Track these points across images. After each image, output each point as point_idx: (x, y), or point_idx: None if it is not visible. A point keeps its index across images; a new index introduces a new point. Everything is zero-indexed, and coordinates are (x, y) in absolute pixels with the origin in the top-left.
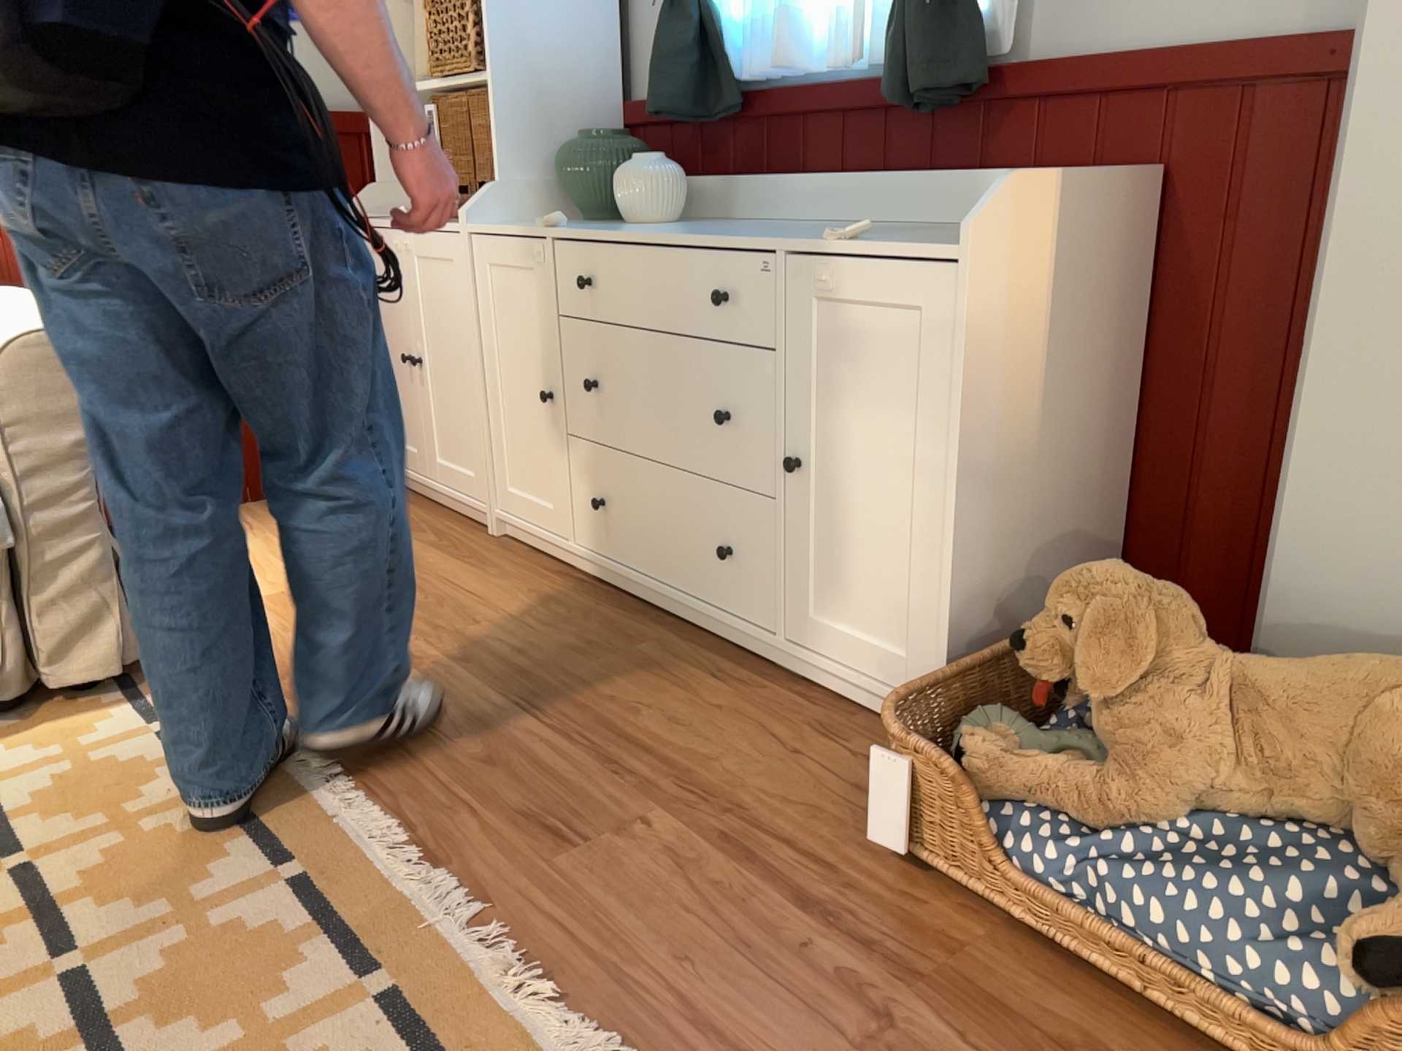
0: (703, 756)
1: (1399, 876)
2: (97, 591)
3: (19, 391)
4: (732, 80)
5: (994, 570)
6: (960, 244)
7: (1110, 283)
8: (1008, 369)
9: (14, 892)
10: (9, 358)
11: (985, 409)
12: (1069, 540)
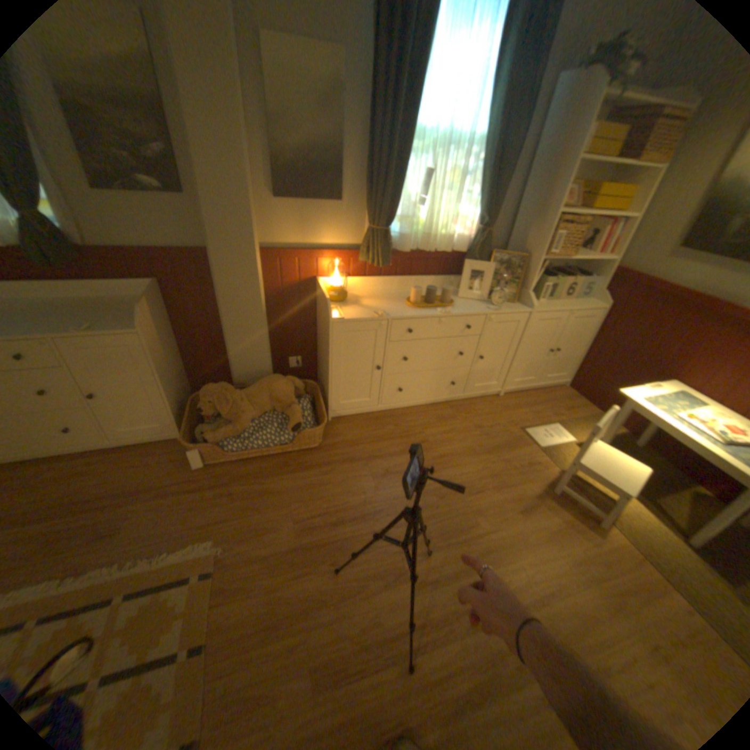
0: (119, 486)
1: (282, 413)
2: None
3: None
4: None
5: (171, 395)
6: (130, 325)
7: (159, 313)
8: (155, 350)
9: None
10: None
11: (156, 363)
12: (176, 376)
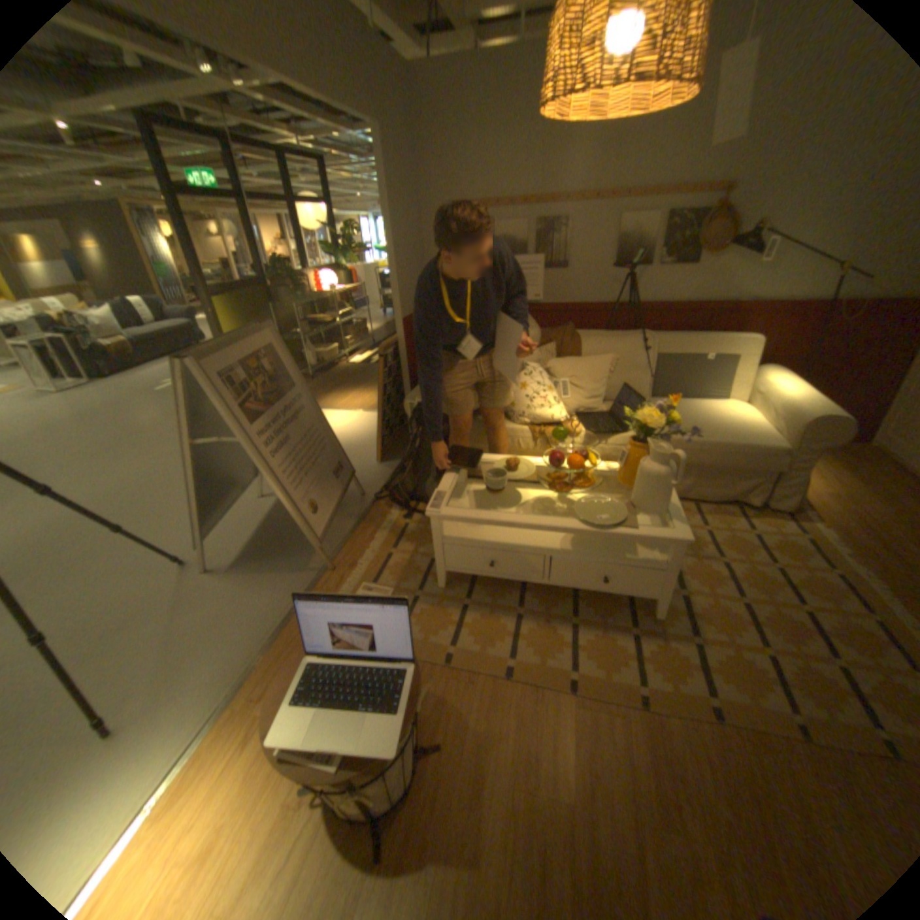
0: None
1: None
2: (799, 488)
3: (813, 431)
4: None
5: None
6: None
7: None
8: None
9: (781, 576)
10: (815, 421)
11: None
12: None
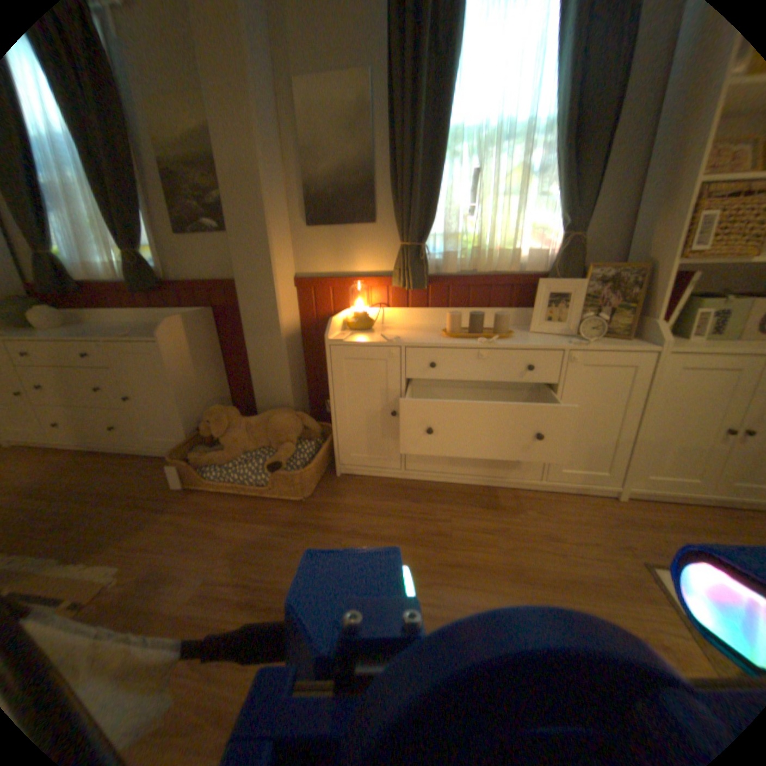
0: (117, 488)
1: (281, 451)
2: None
3: None
4: (71, 279)
5: (193, 413)
6: (157, 336)
7: (206, 336)
8: (181, 364)
9: None
10: None
11: (177, 375)
12: (215, 400)
